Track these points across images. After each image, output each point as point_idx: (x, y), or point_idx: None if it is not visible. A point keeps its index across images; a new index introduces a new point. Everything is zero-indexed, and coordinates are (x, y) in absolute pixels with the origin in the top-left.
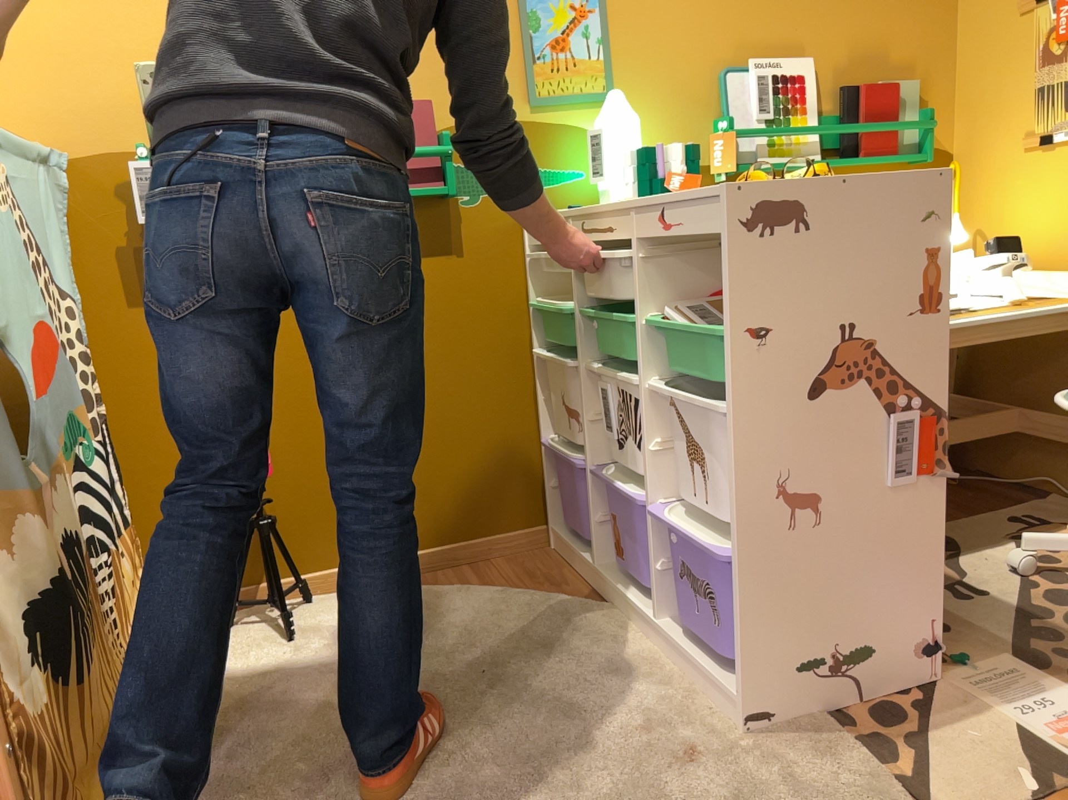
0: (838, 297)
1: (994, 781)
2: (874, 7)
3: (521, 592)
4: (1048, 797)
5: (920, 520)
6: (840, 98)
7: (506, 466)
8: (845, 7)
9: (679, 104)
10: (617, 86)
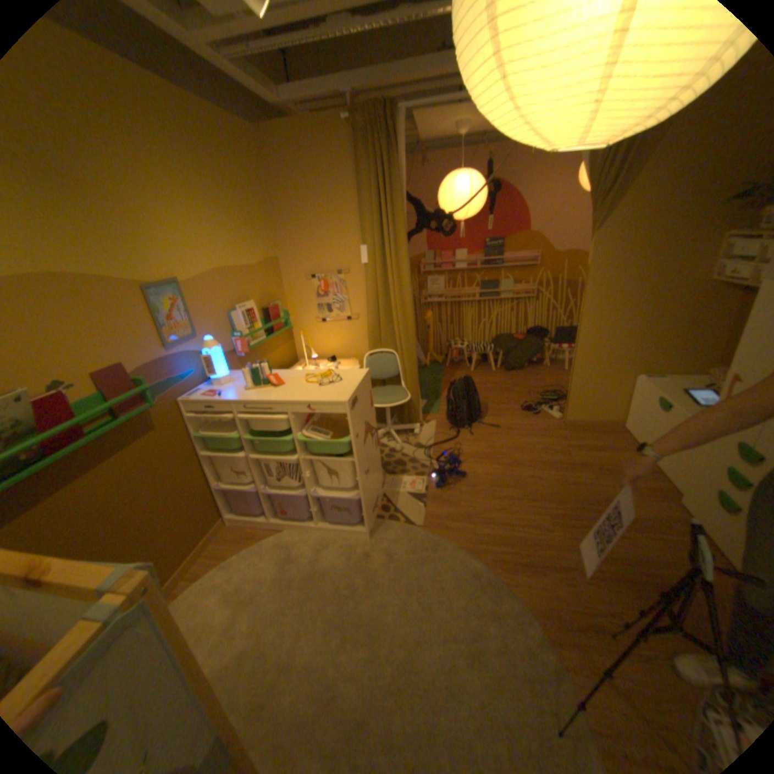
0: (363, 415)
1: (414, 508)
2: (262, 277)
3: (244, 551)
4: (423, 504)
5: (377, 458)
6: (262, 312)
7: (200, 508)
8: (256, 279)
9: (218, 330)
10: (196, 329)
